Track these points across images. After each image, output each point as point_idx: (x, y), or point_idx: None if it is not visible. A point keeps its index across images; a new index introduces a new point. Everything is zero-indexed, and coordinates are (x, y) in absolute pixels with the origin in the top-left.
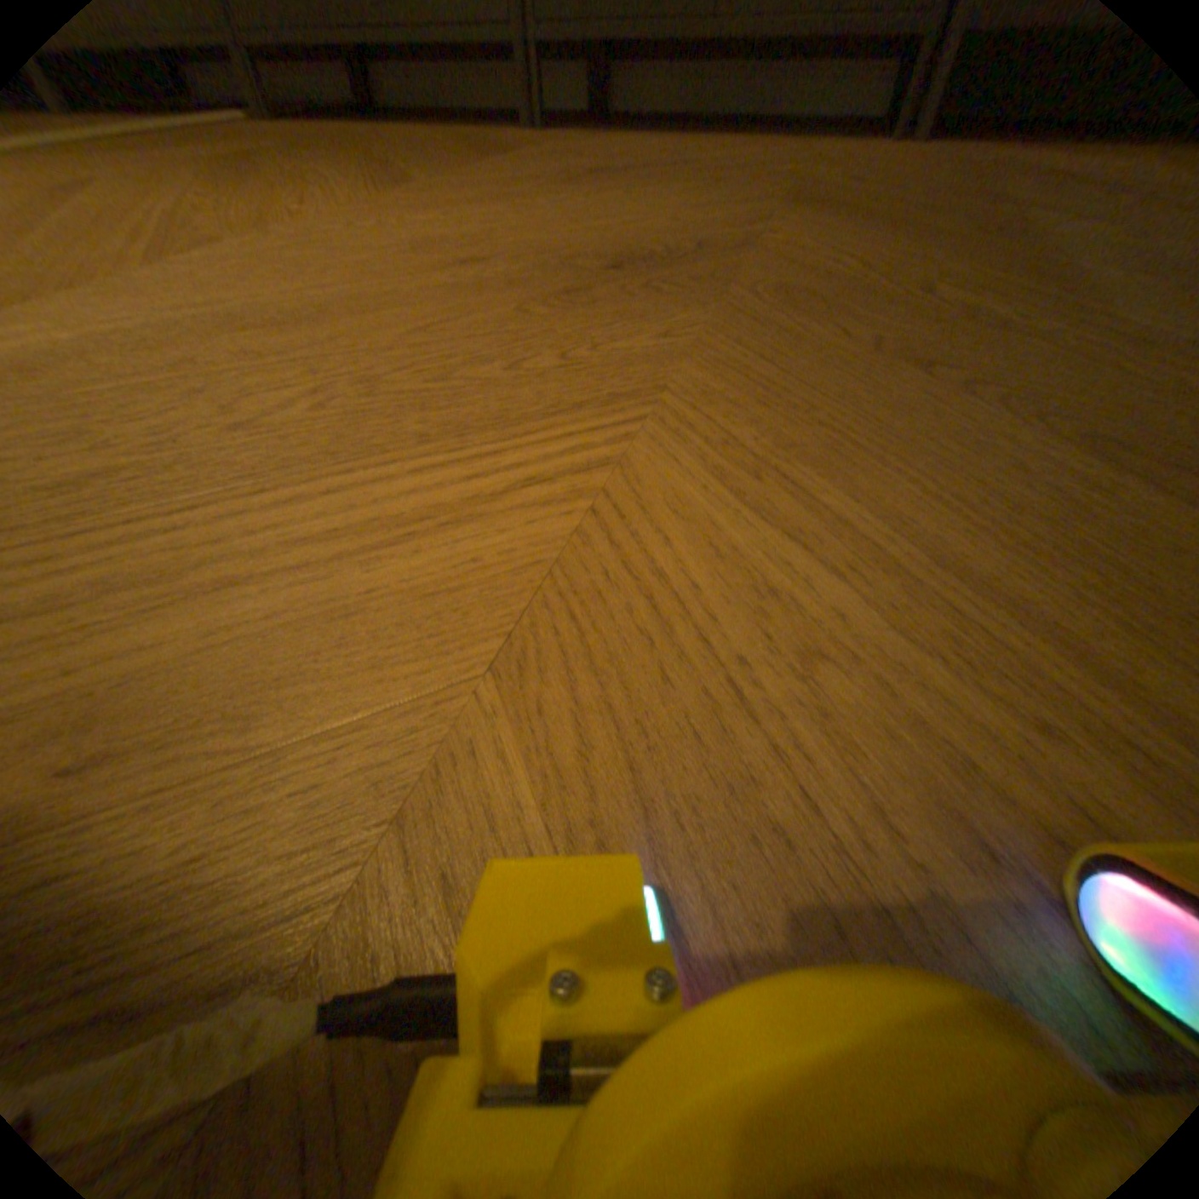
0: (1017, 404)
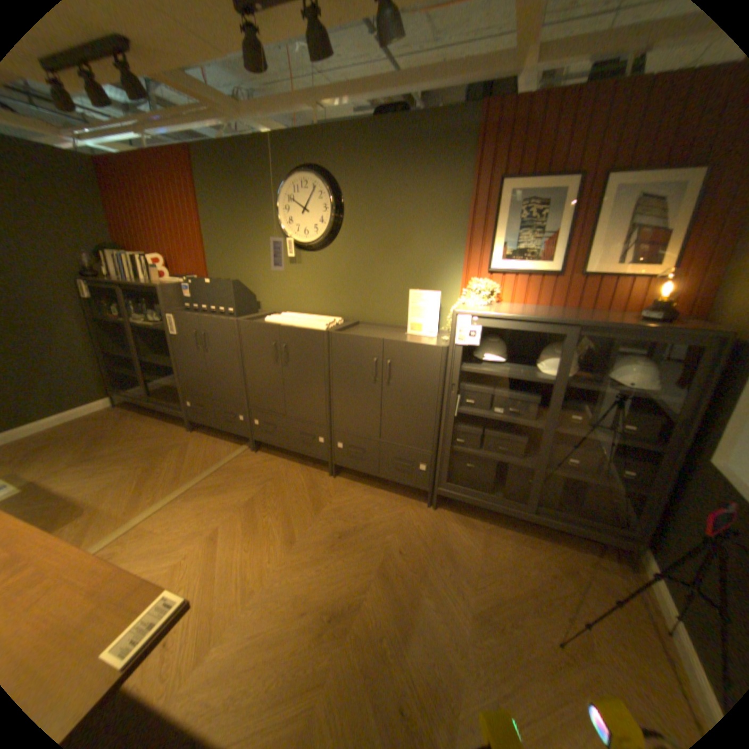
0: (369, 694)
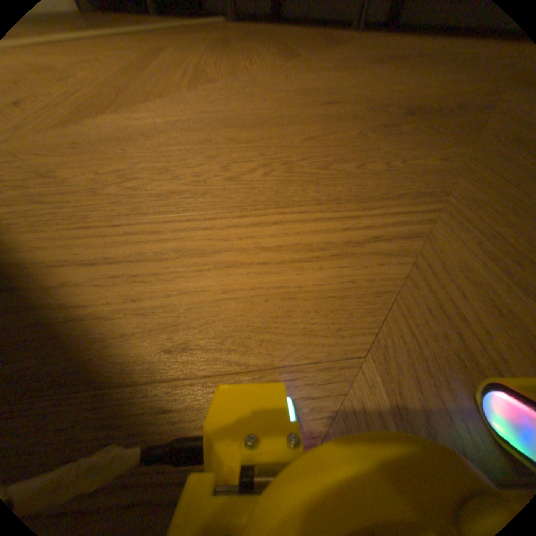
0: None
